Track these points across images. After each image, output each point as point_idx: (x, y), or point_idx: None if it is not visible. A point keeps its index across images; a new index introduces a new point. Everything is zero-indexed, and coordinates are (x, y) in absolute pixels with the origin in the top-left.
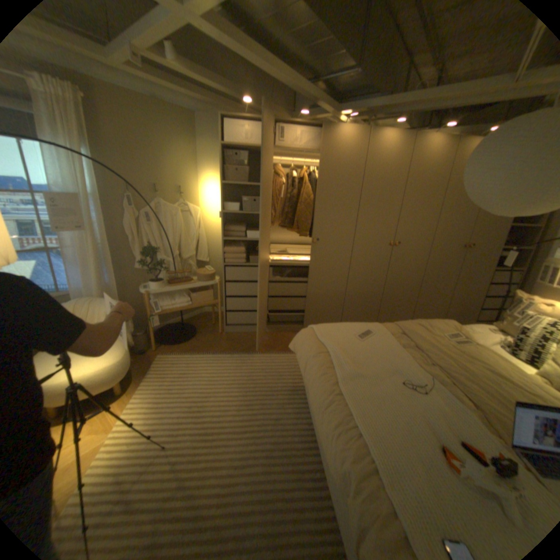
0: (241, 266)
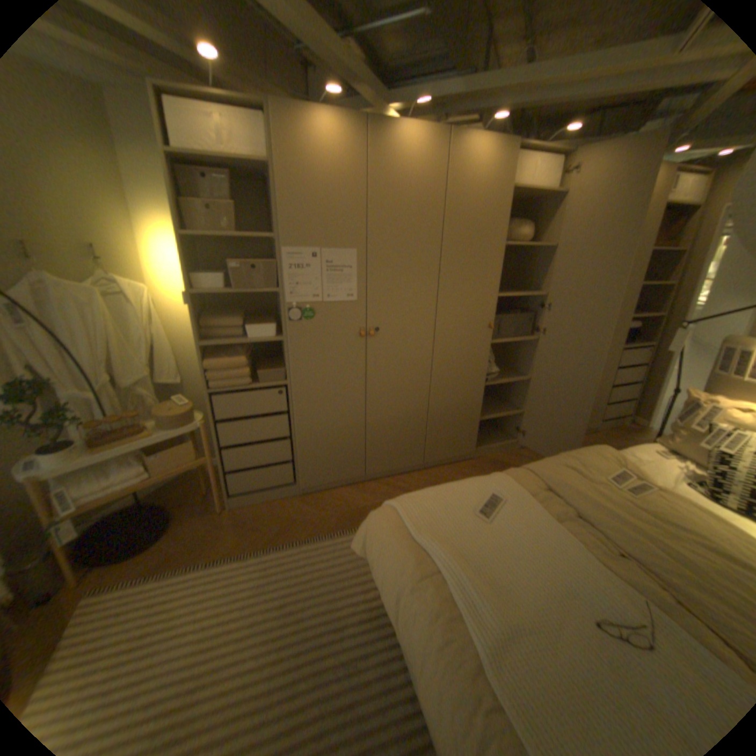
0: (244, 390)
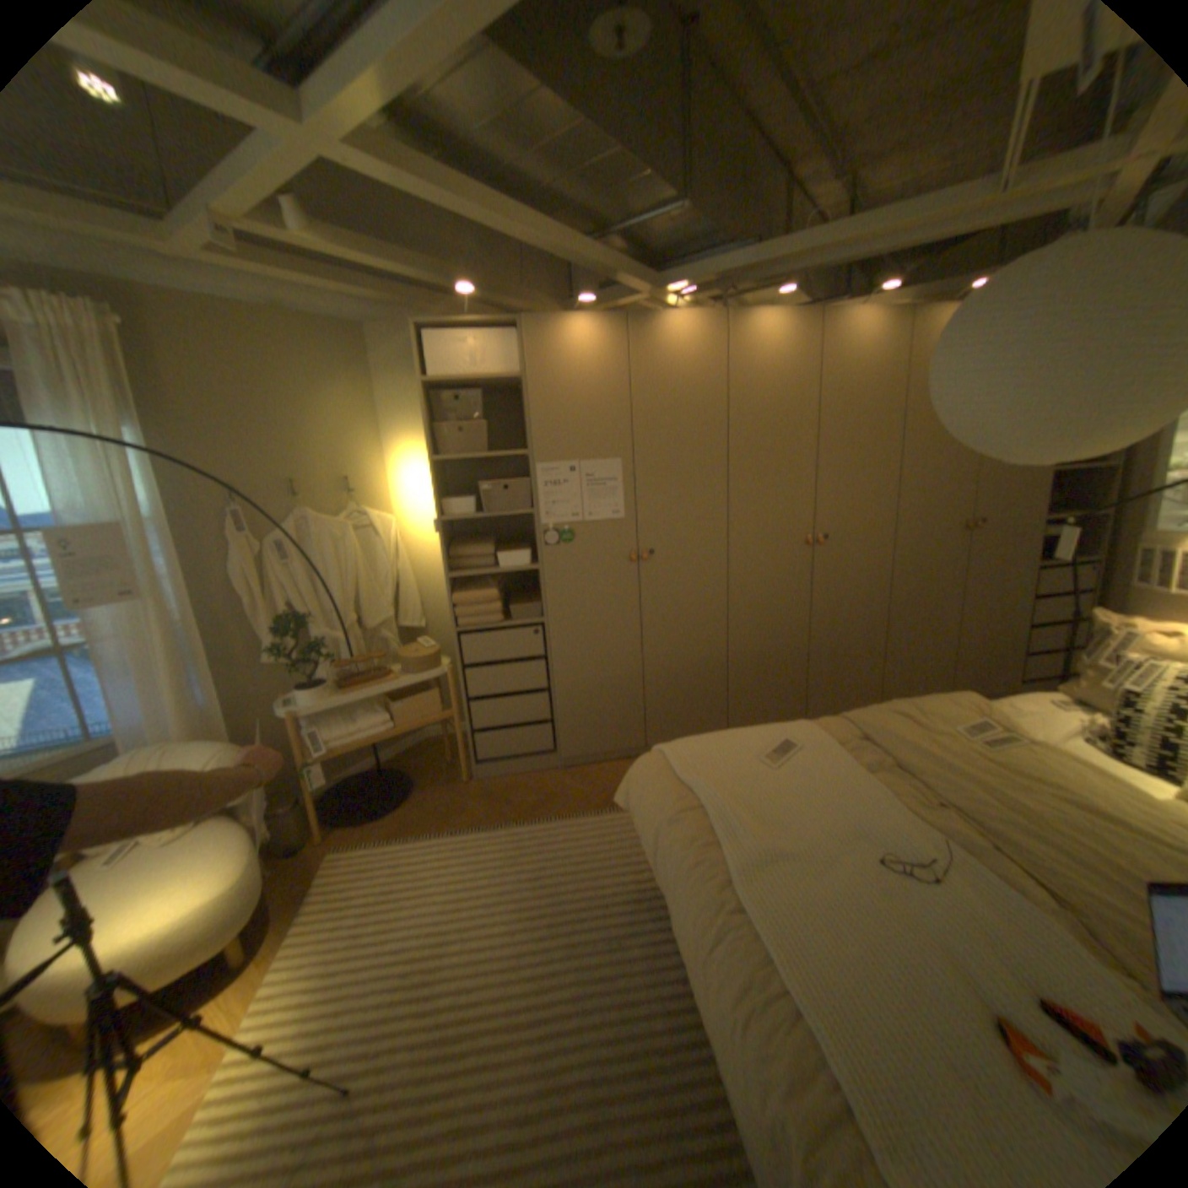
0: (495, 630)
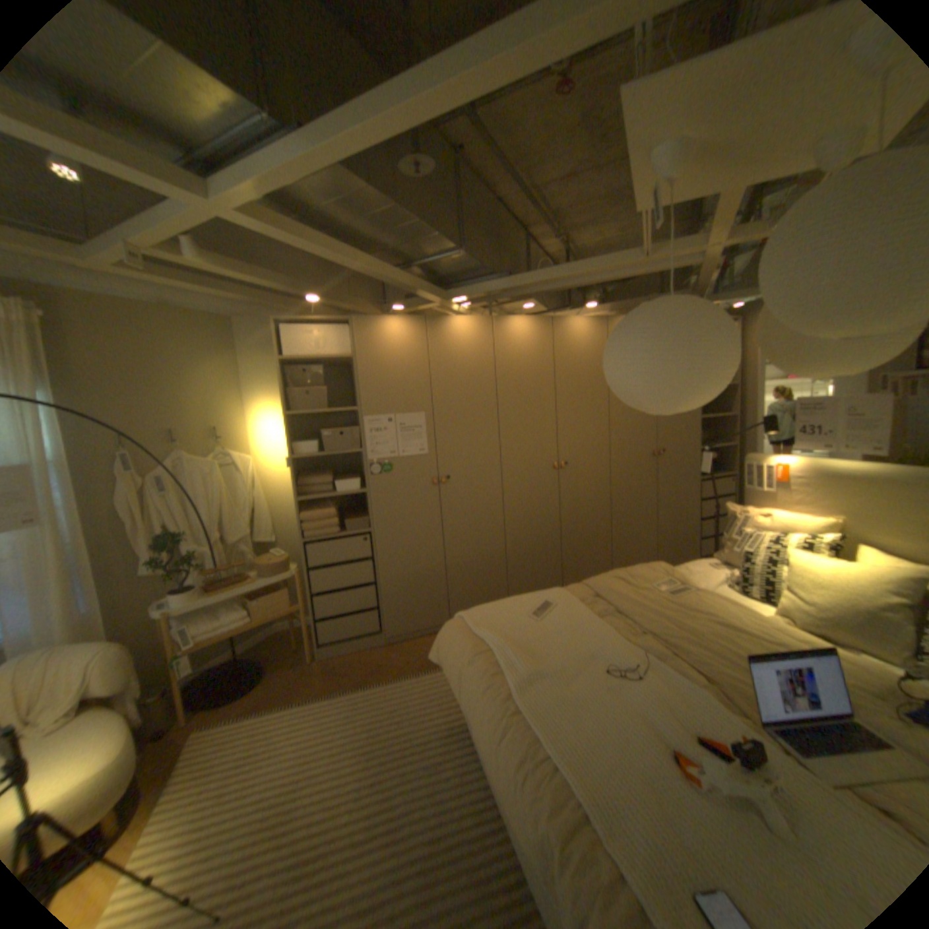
0: (333, 539)
